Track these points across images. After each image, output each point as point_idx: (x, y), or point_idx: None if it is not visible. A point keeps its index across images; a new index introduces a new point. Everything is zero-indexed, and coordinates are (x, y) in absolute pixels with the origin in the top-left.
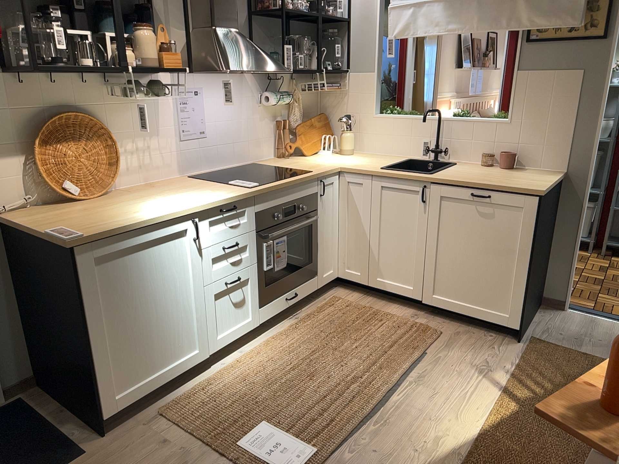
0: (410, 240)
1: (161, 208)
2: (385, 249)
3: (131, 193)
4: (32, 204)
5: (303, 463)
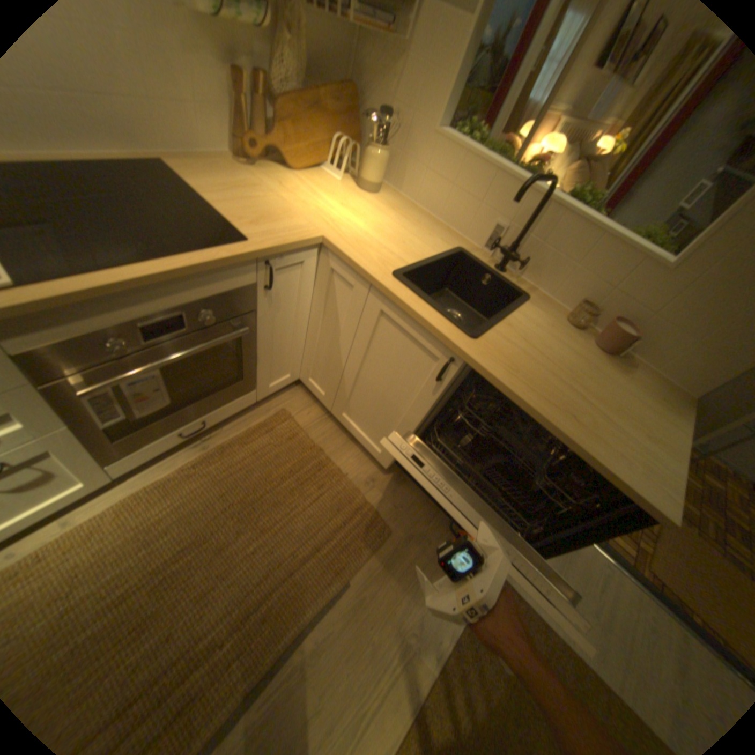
0: (395, 405)
1: None
2: (359, 390)
3: None
4: None
5: None
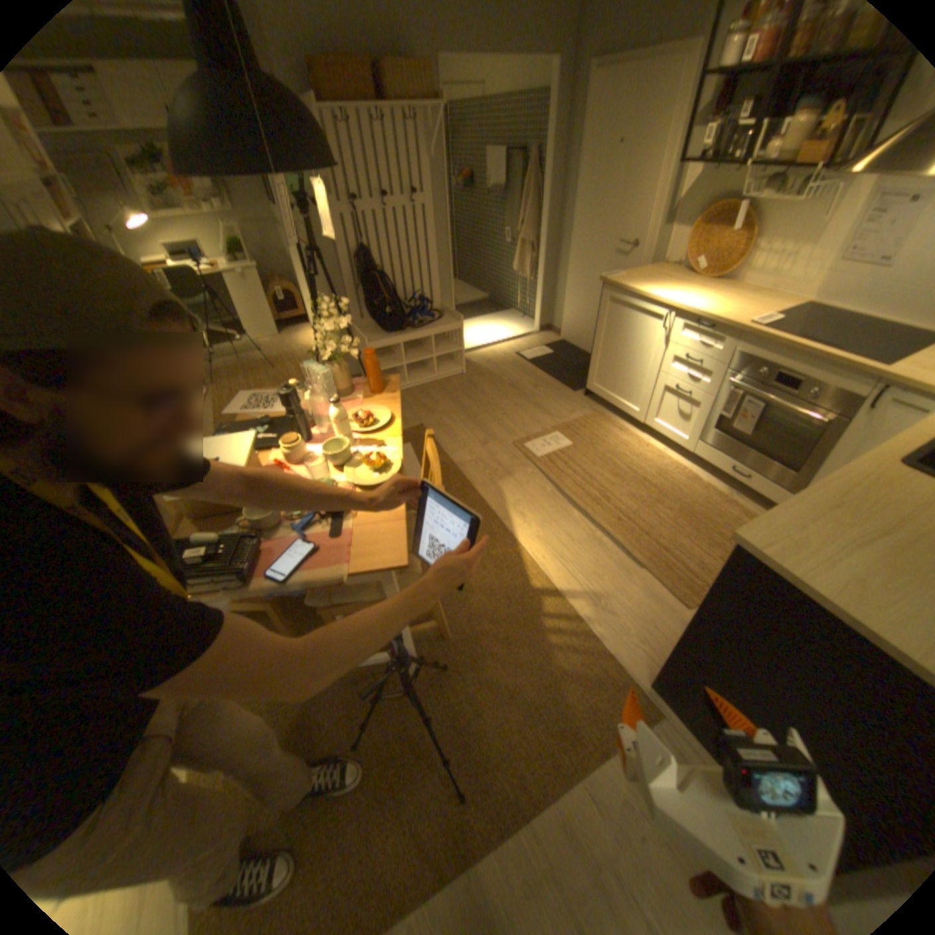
0: None
1: (669, 293)
2: None
3: (727, 286)
4: (683, 265)
5: (531, 451)
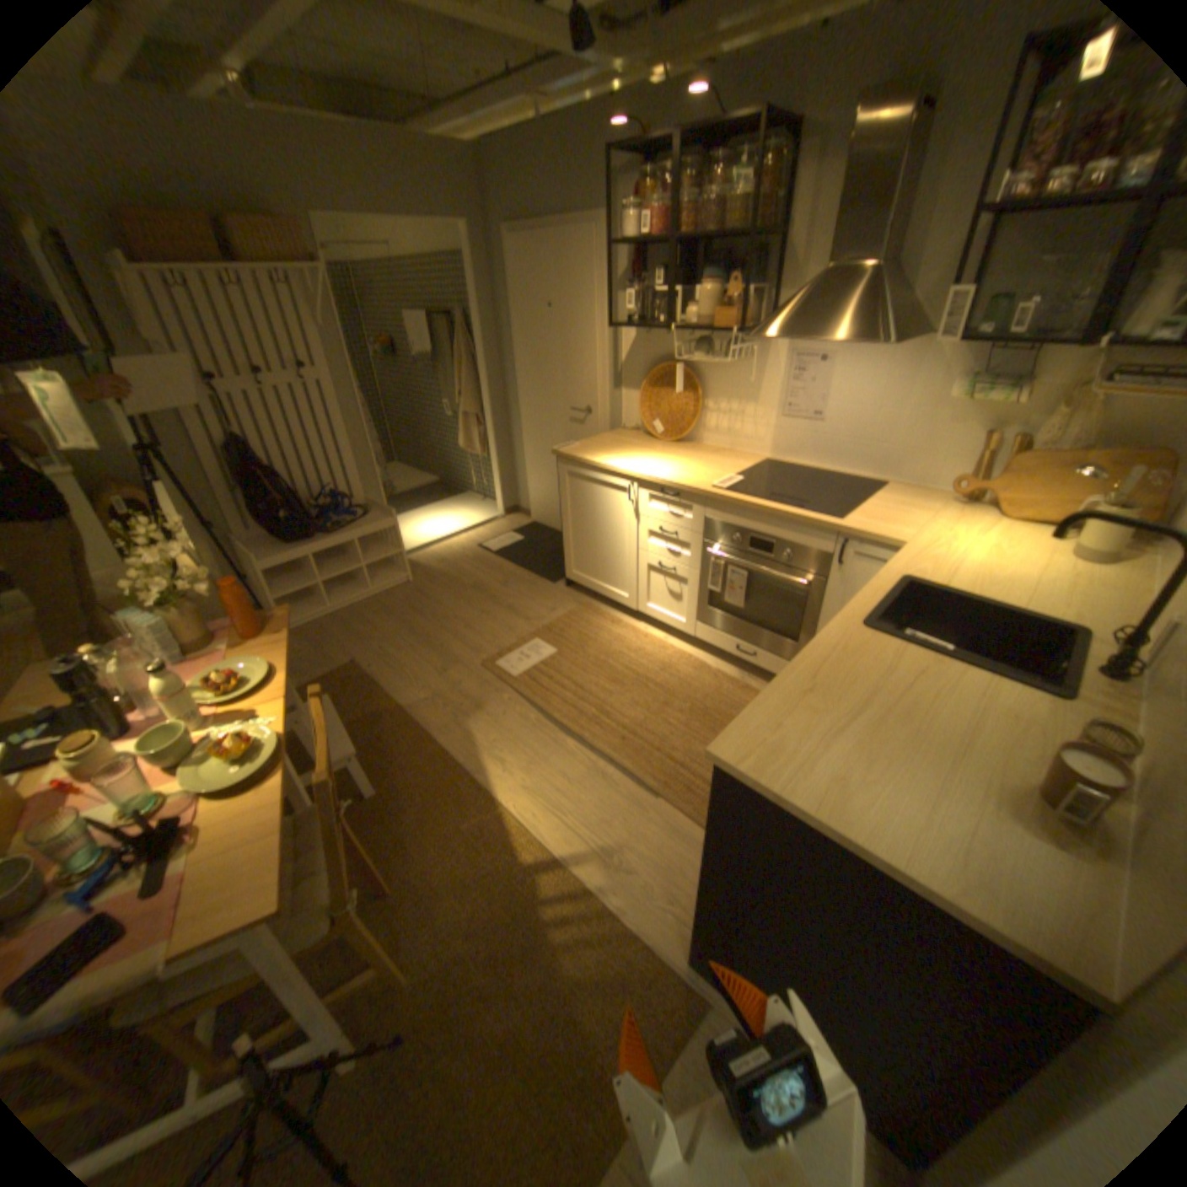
0: None
1: (628, 463)
2: None
3: (687, 449)
4: (641, 430)
5: (506, 670)
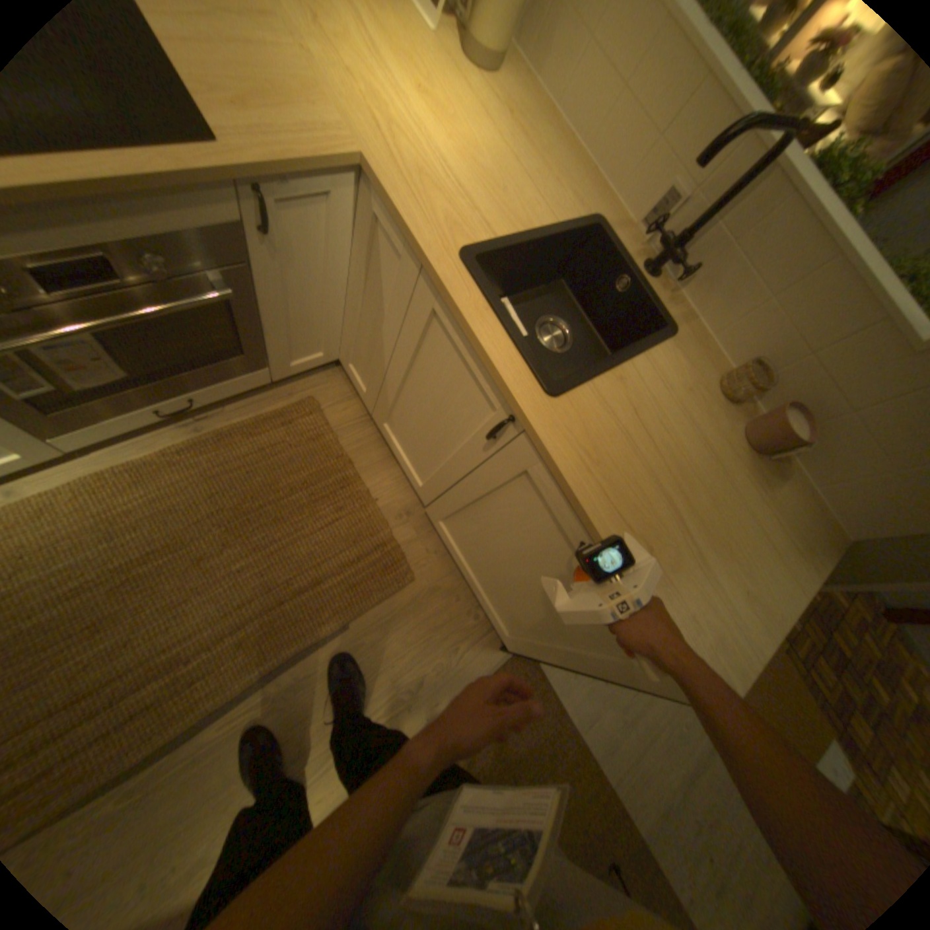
0: (441, 442)
1: None
2: (404, 406)
3: None
4: None
5: None
